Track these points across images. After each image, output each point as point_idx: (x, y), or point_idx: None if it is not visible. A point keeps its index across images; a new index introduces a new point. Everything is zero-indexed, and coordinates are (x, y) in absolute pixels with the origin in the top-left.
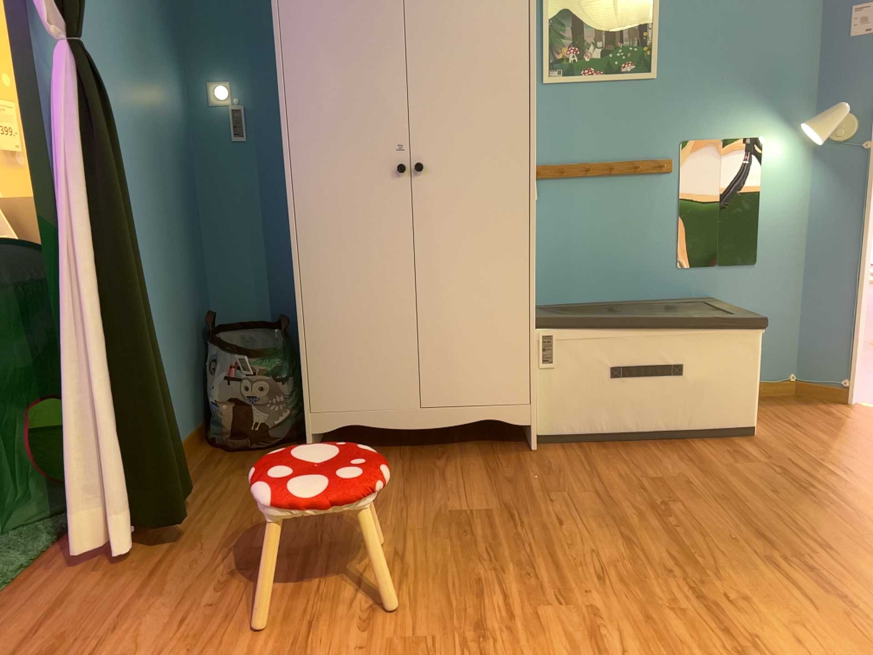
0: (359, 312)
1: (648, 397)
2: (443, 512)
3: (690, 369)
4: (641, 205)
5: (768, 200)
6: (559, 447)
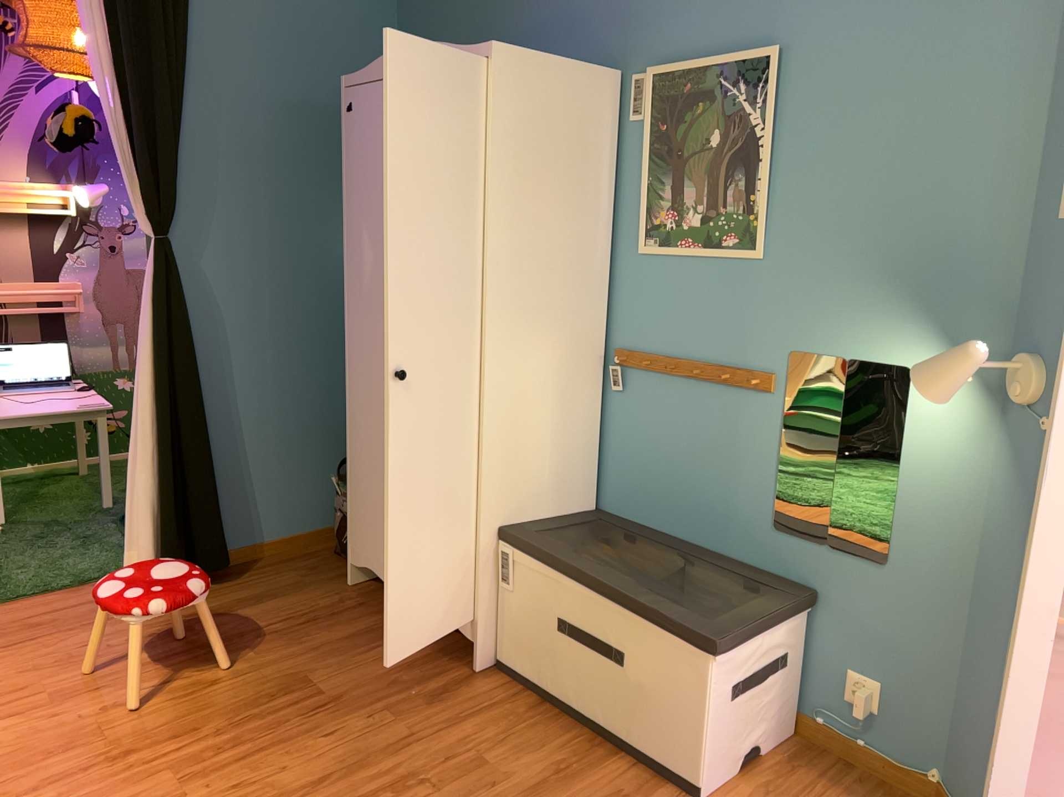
0: (377, 469)
1: (590, 676)
2: (301, 679)
3: (632, 664)
4: (735, 427)
5: (912, 468)
6: (502, 684)
